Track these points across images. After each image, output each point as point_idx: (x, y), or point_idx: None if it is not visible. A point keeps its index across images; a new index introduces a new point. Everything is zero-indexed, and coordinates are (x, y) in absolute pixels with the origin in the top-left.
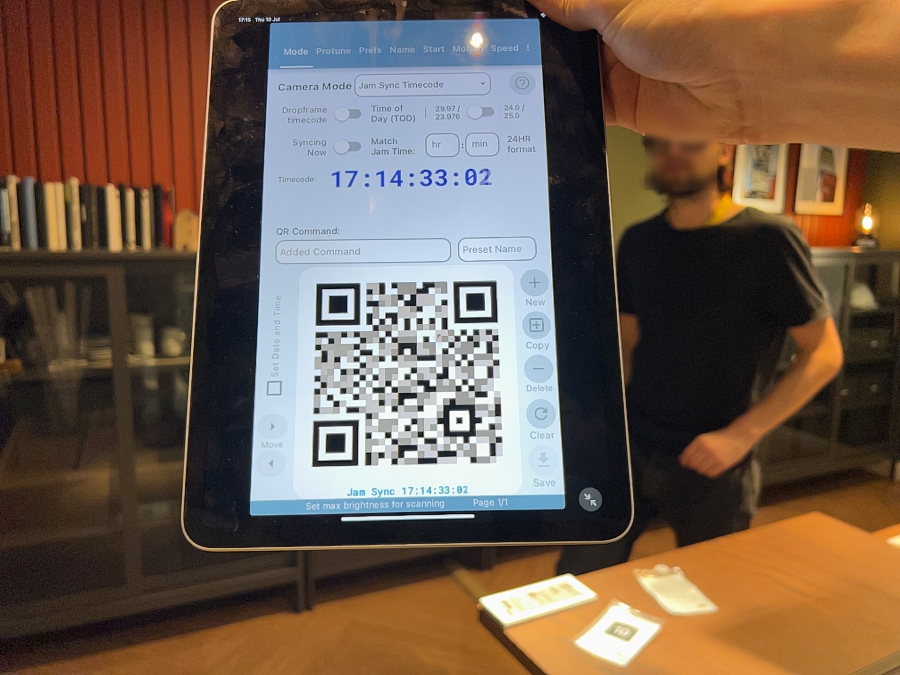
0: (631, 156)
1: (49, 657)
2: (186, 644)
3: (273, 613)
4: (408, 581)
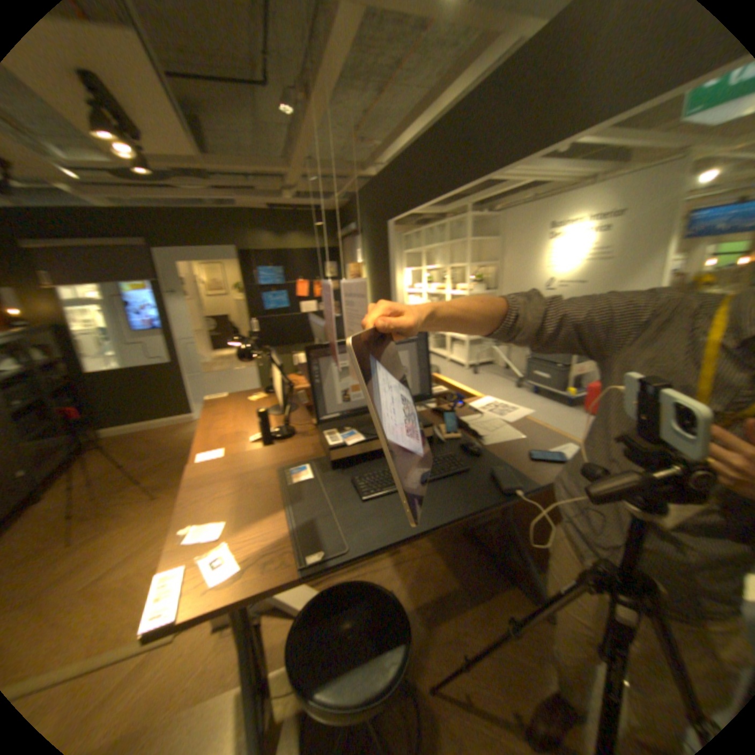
0: None
1: None
2: None
3: None
4: None
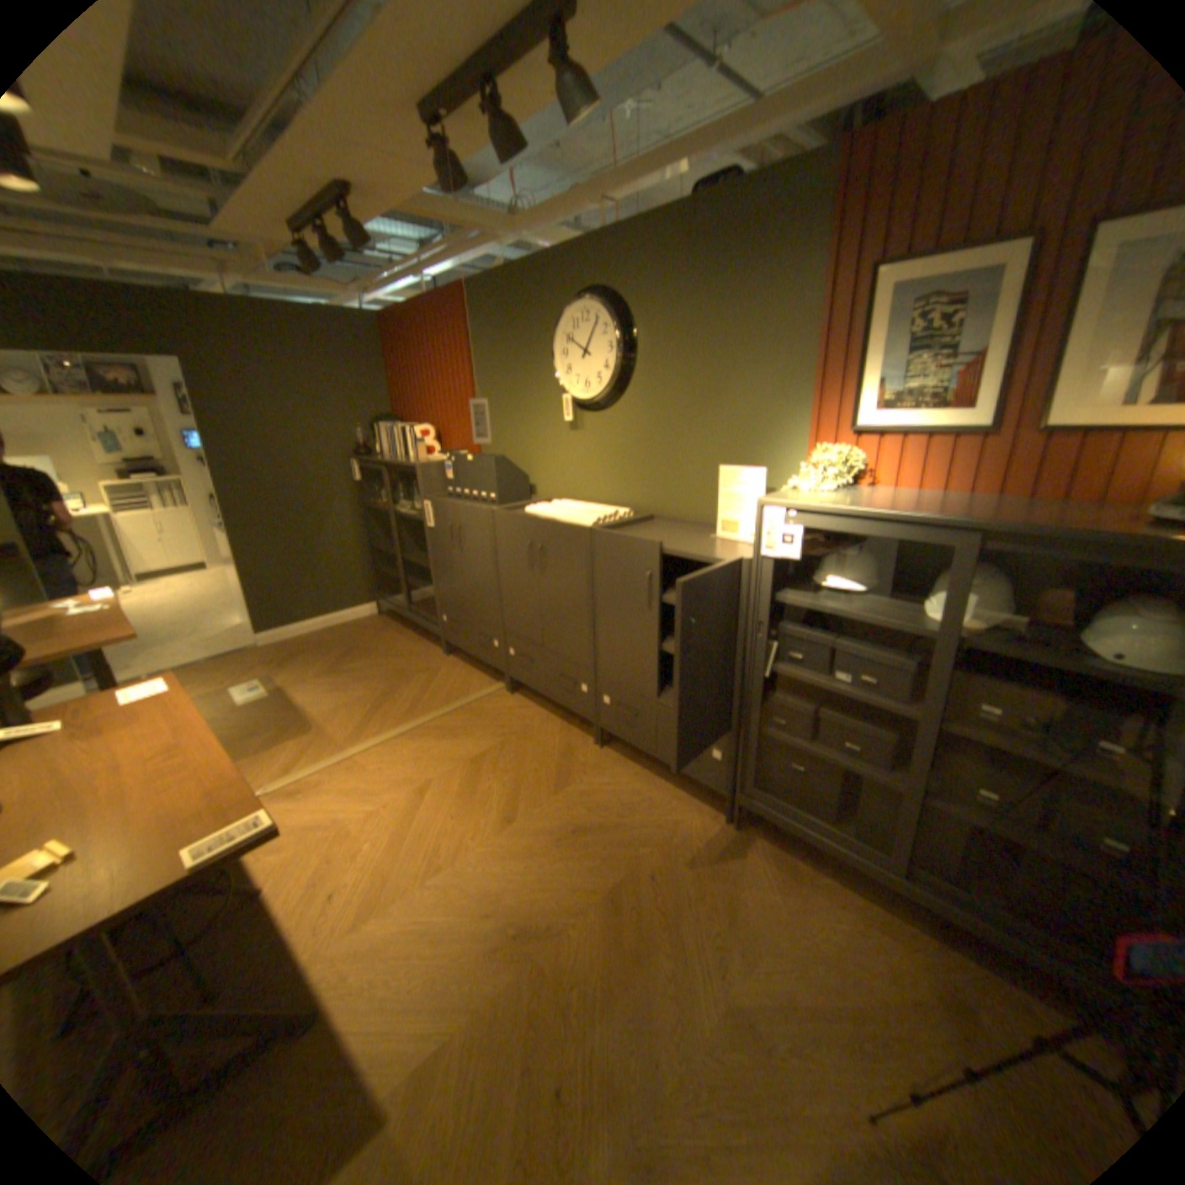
0: (699, 365)
1: (404, 622)
2: (416, 640)
3: (445, 649)
4: (489, 672)
